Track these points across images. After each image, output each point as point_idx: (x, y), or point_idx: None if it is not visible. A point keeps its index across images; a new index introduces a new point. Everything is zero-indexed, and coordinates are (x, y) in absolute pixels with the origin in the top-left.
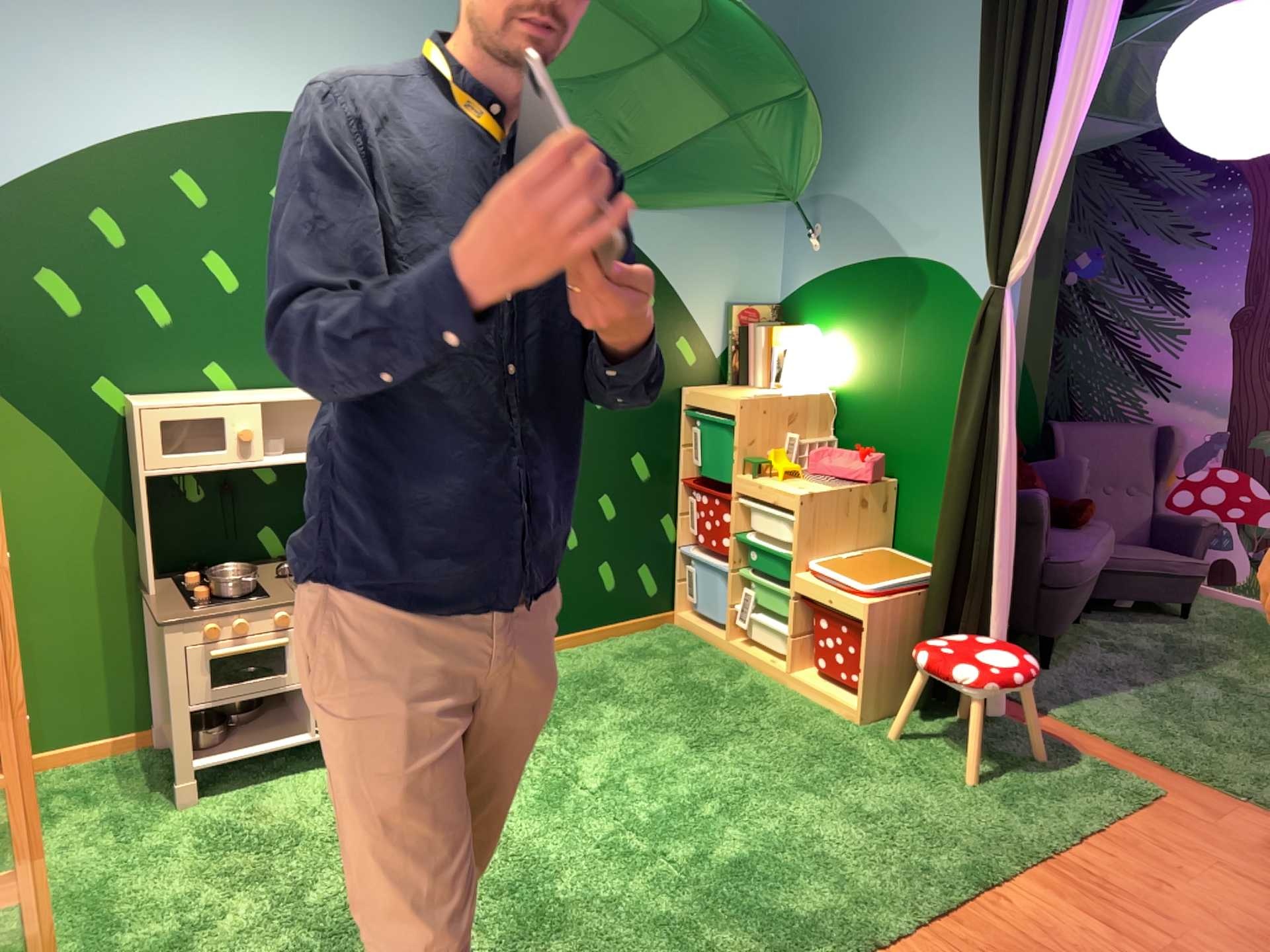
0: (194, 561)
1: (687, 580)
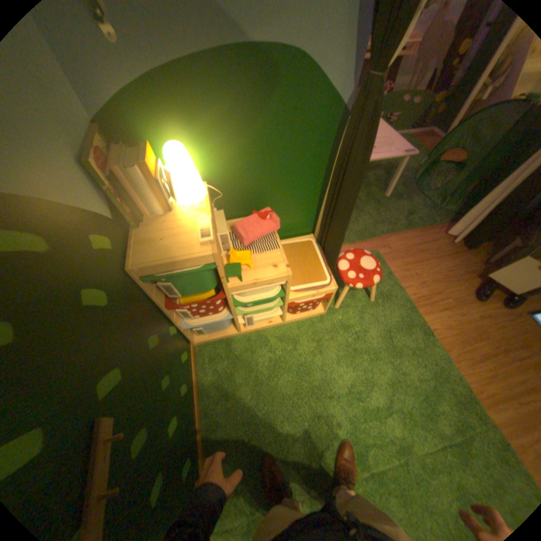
0: None
1: (196, 333)
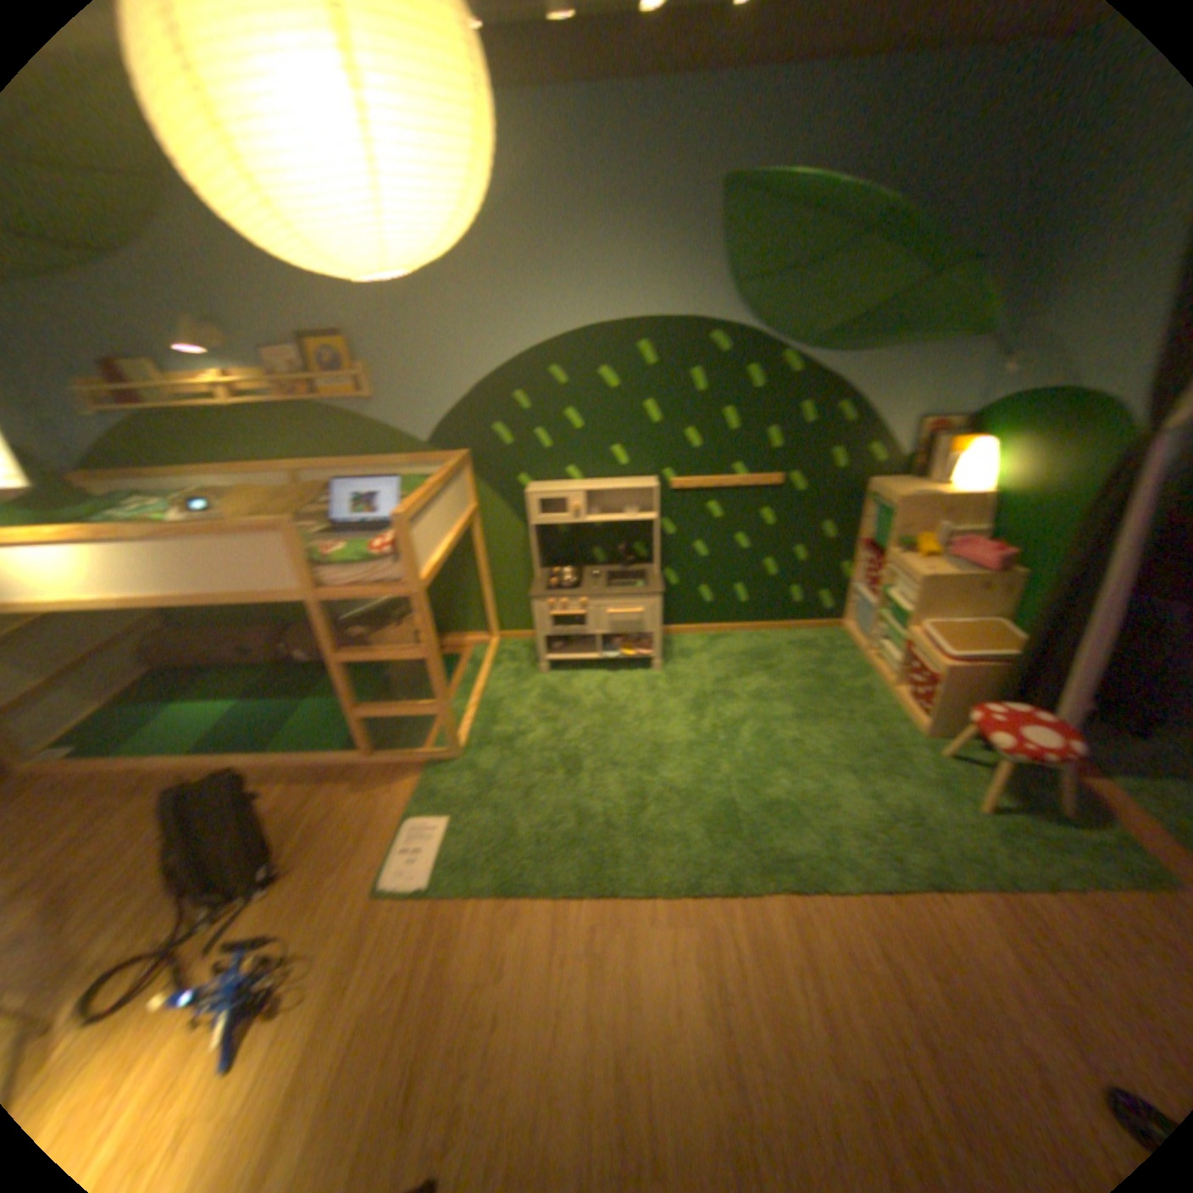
0: (561, 562)
1: (850, 605)
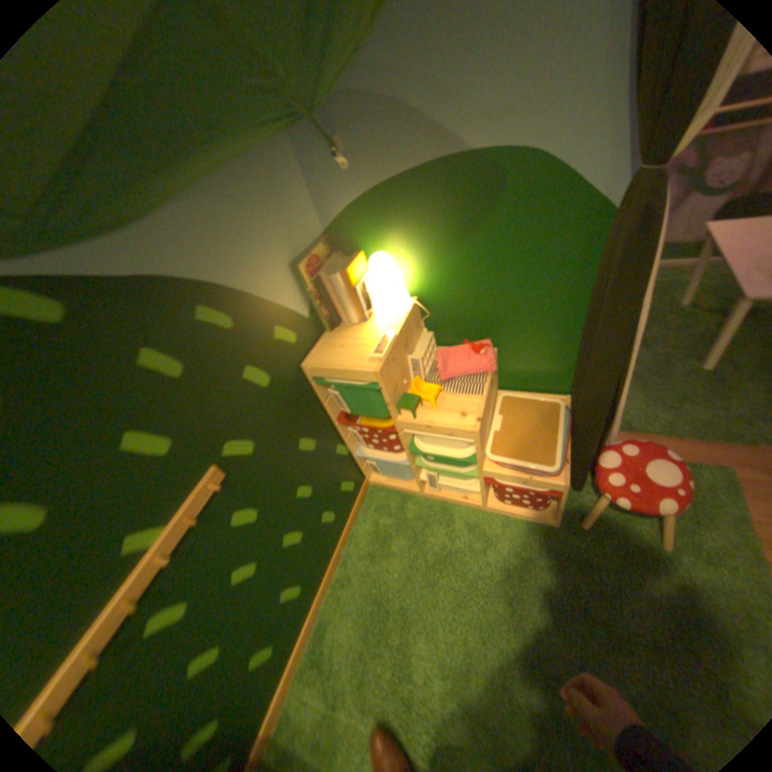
0: None
1: (370, 468)
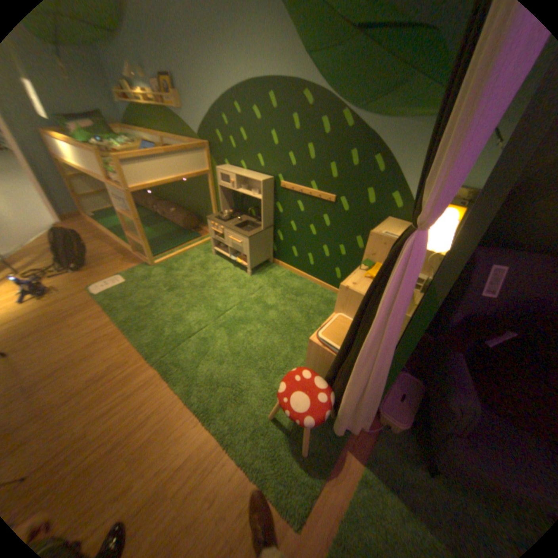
0: (240, 209)
1: None
